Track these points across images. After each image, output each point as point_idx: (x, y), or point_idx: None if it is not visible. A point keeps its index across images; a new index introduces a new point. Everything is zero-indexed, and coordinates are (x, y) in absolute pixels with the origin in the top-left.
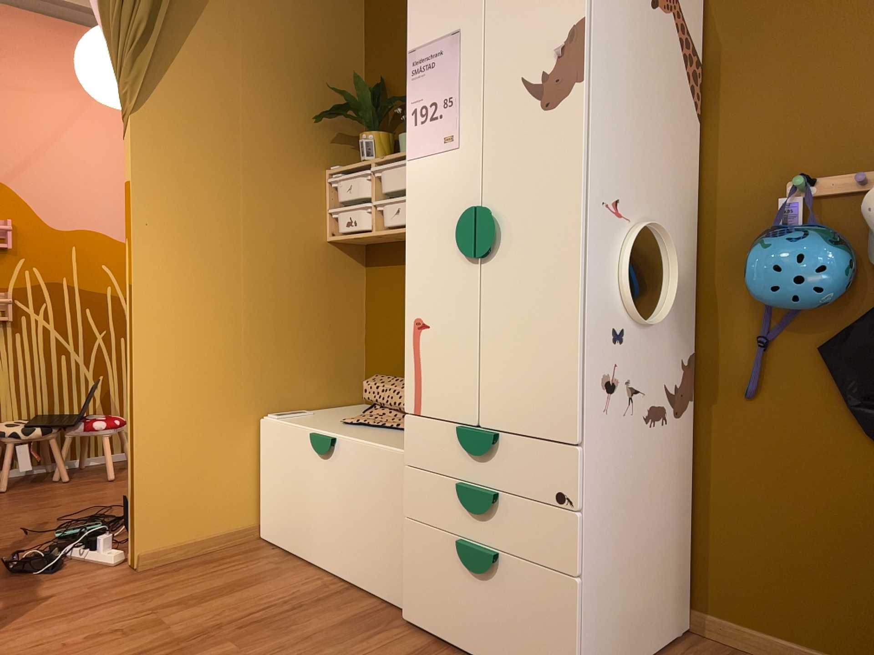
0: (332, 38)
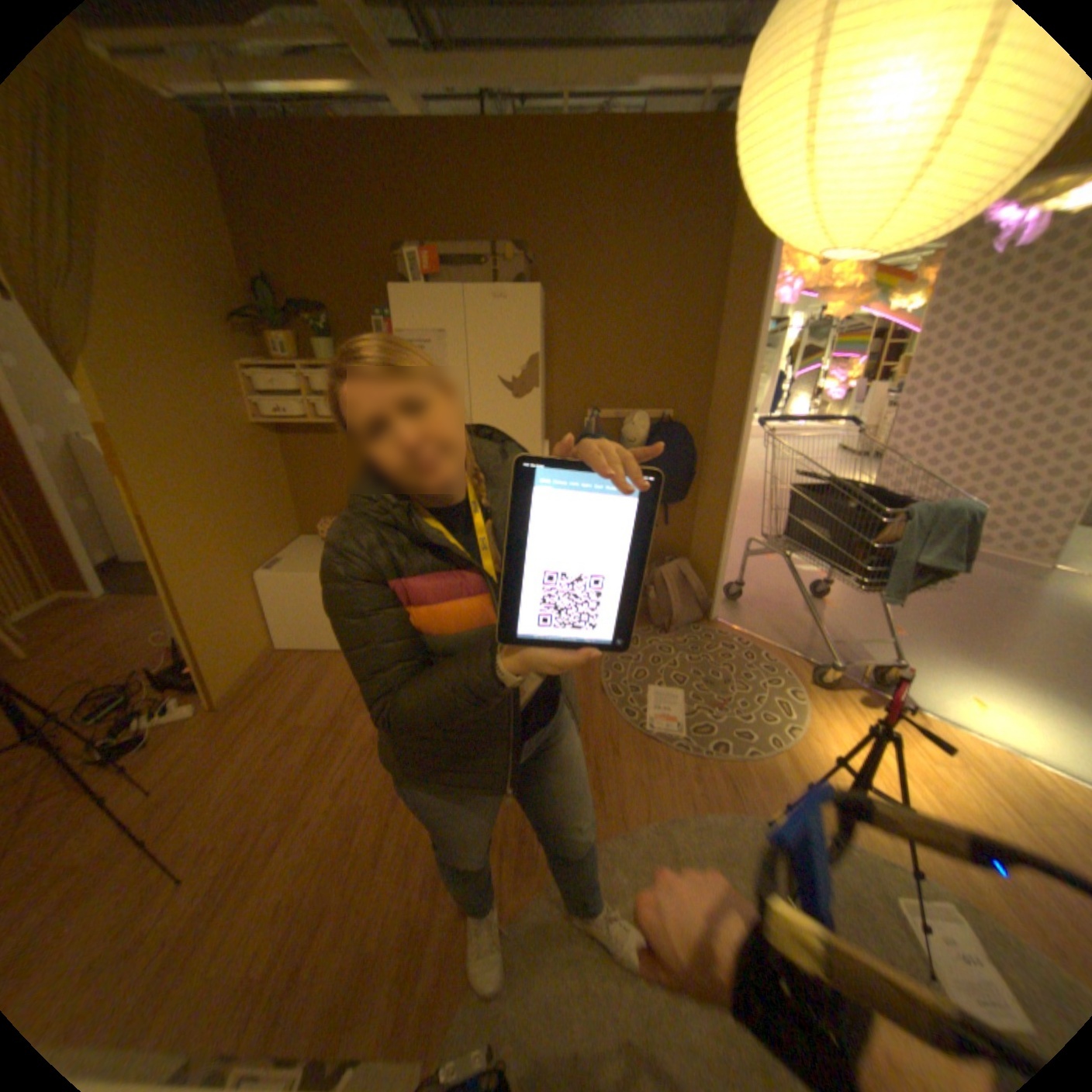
0: (203, 226)
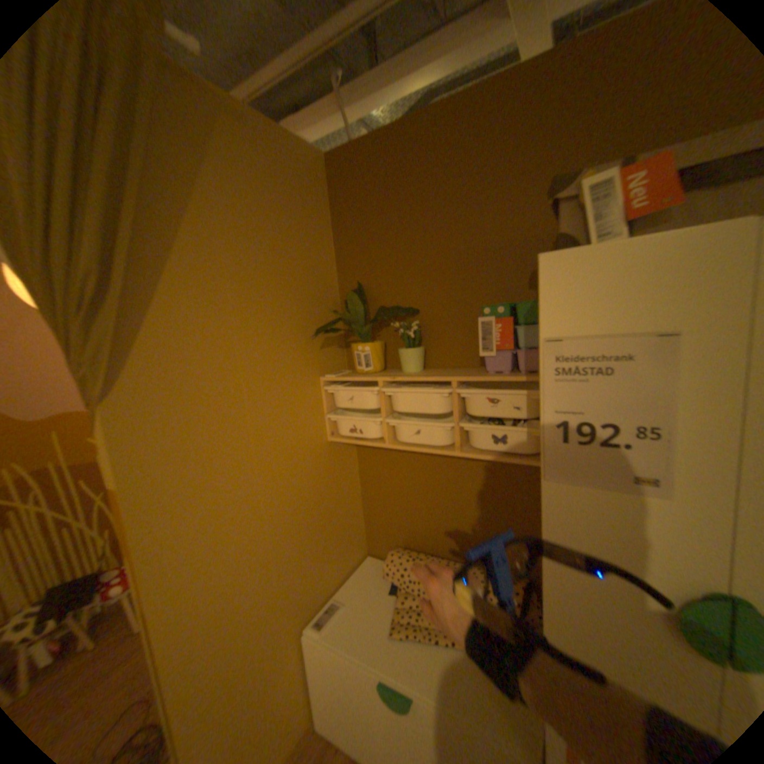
0: (308, 245)
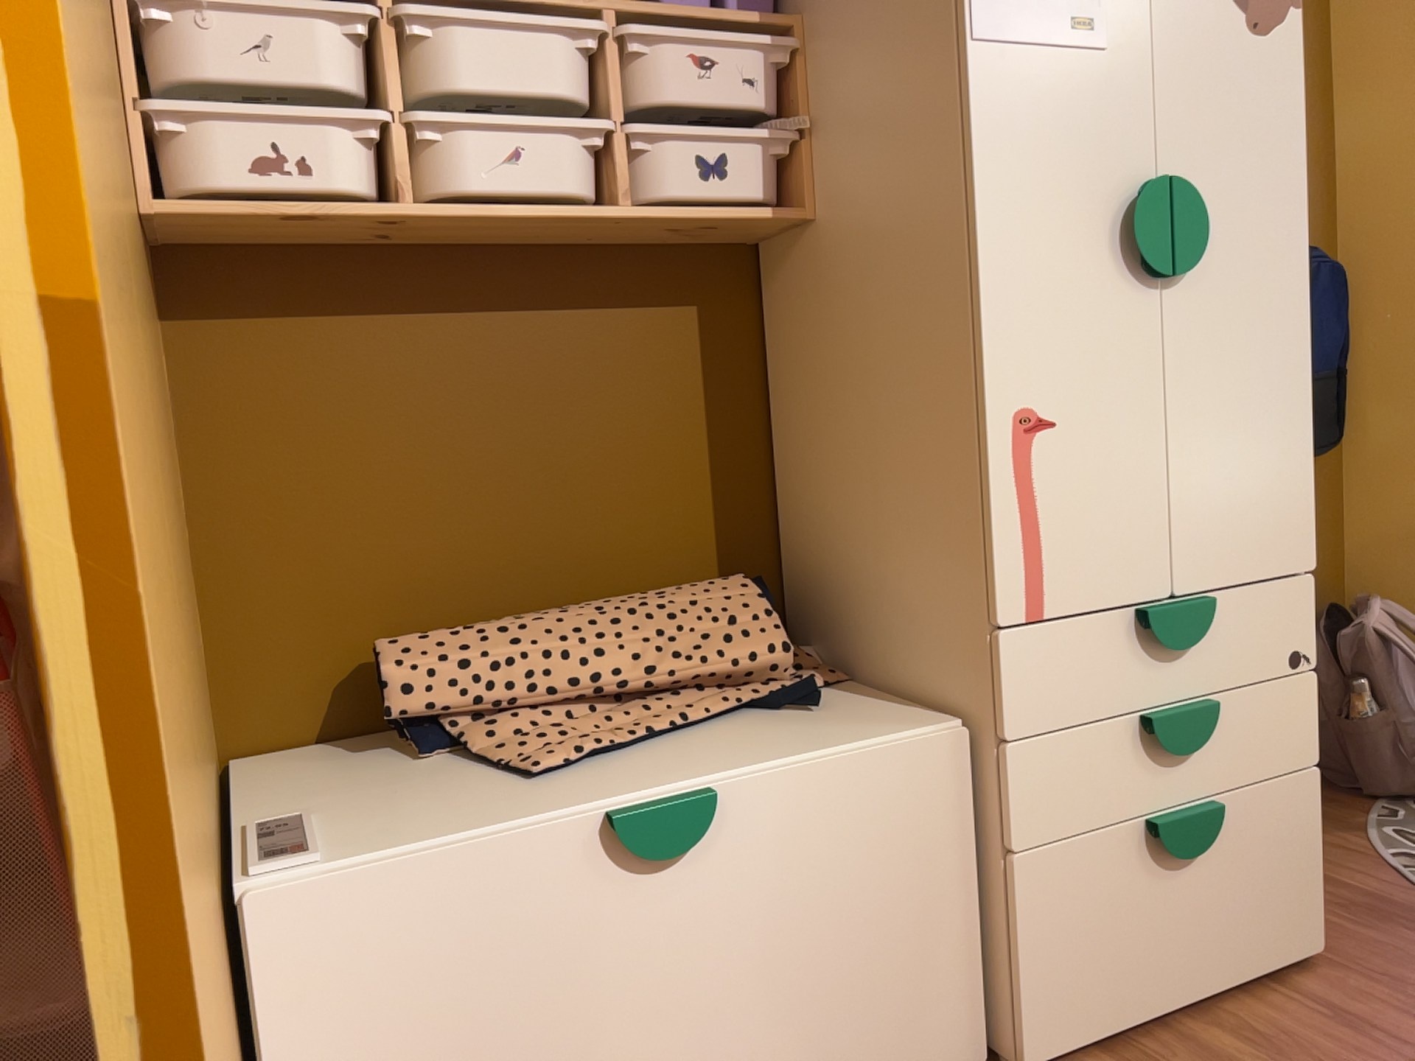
0: None
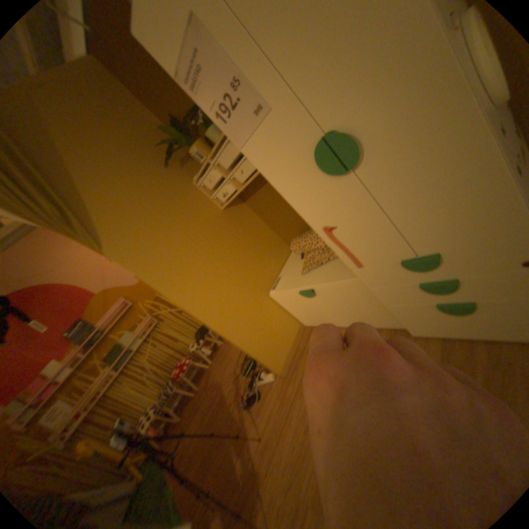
0: (130, 117)
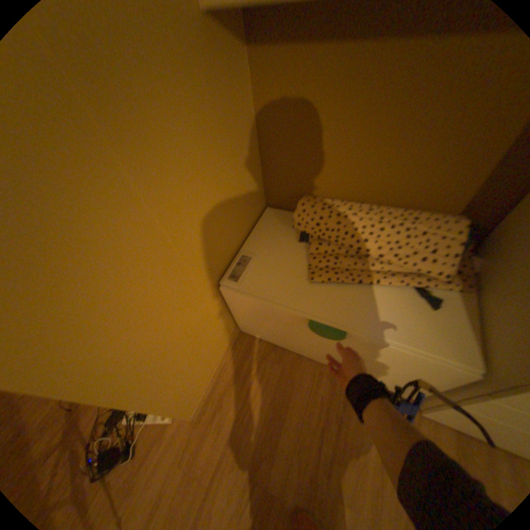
0: None
